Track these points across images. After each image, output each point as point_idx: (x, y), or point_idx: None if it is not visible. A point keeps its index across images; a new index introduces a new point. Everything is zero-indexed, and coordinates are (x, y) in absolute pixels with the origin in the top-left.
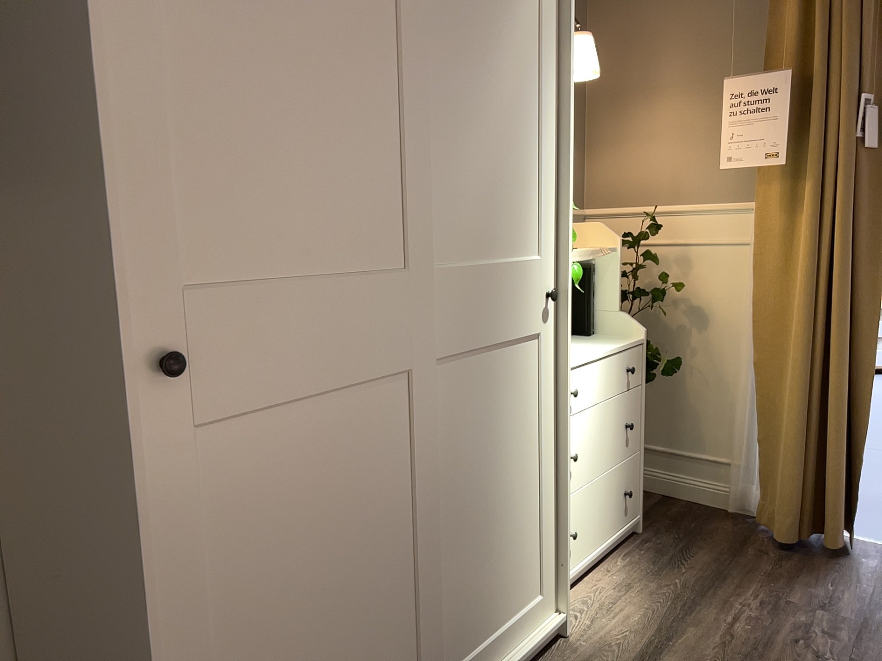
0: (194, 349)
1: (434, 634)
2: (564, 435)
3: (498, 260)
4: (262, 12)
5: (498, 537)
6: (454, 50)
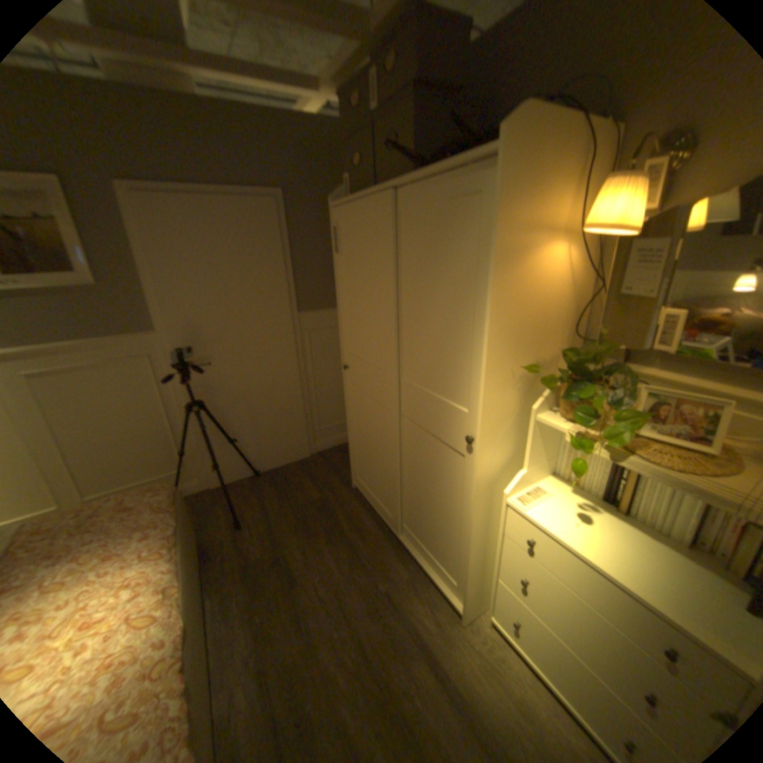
0: (347, 365)
1: (393, 503)
2: (471, 531)
3: (435, 393)
4: (353, 284)
5: (431, 521)
6: (414, 279)
